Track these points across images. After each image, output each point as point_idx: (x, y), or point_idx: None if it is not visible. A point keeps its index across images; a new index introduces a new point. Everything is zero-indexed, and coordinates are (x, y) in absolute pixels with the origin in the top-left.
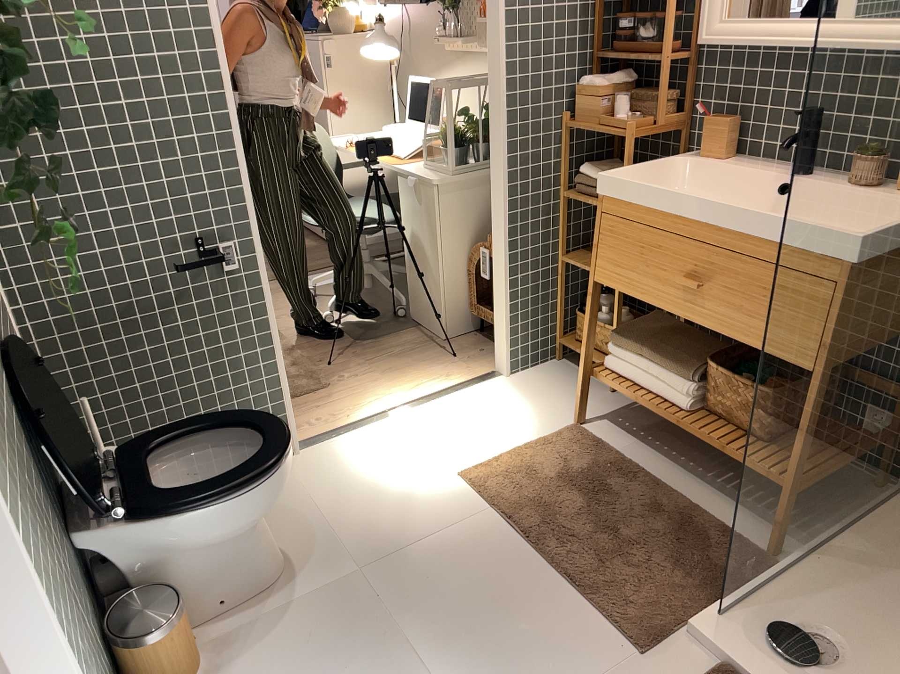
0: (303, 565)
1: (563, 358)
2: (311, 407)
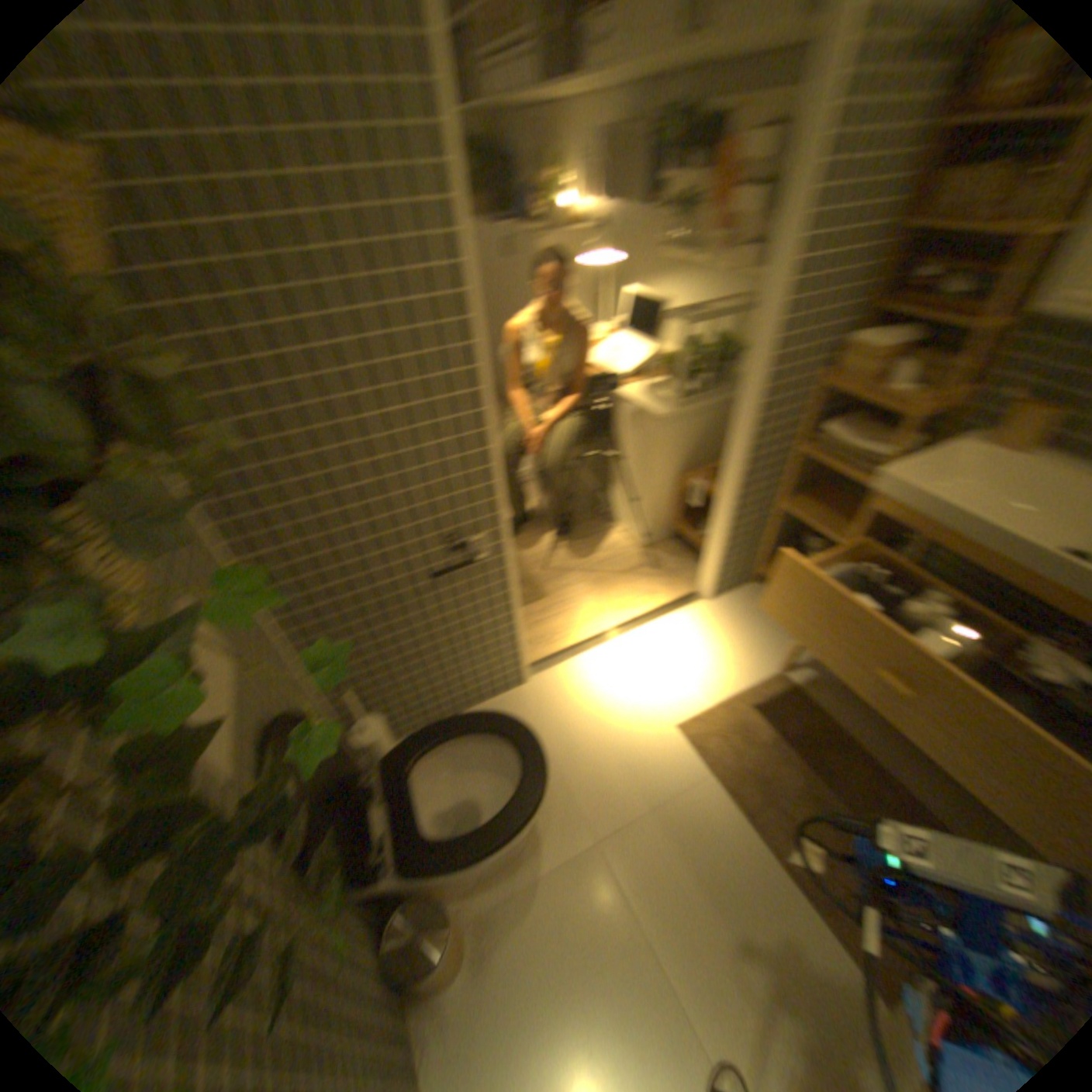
0: (546, 826)
1: (759, 580)
2: (535, 618)
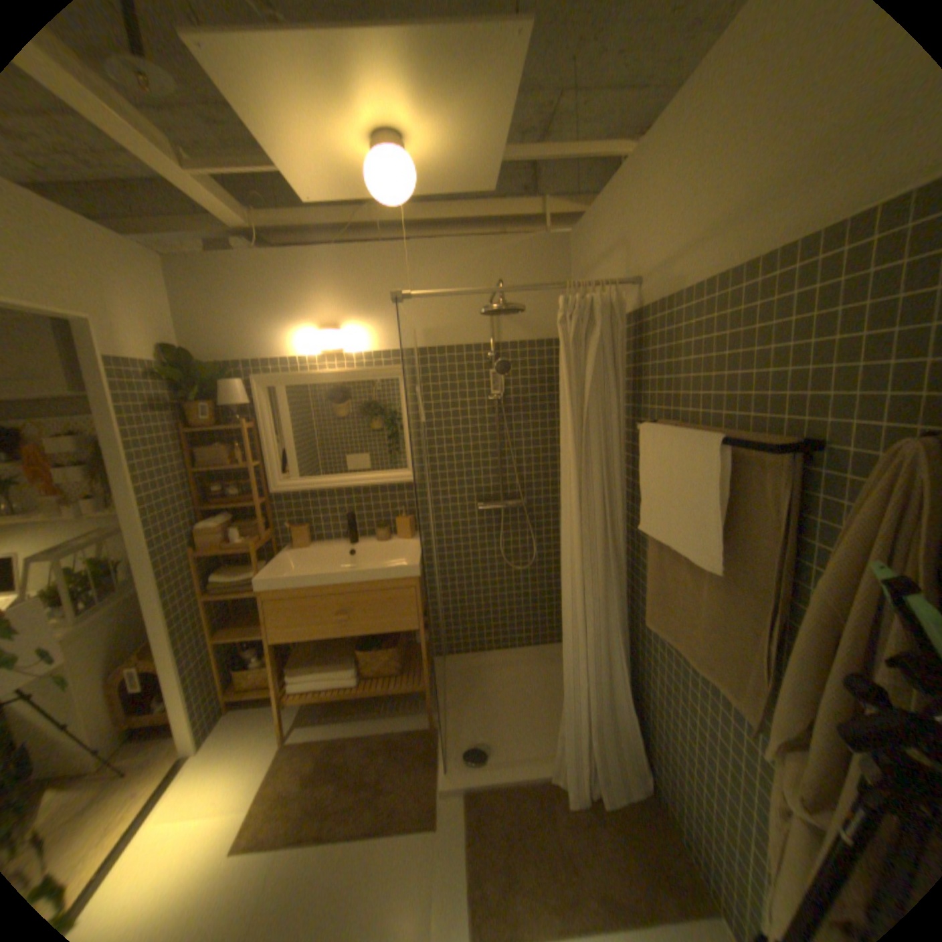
0: None
1: (225, 712)
2: None
